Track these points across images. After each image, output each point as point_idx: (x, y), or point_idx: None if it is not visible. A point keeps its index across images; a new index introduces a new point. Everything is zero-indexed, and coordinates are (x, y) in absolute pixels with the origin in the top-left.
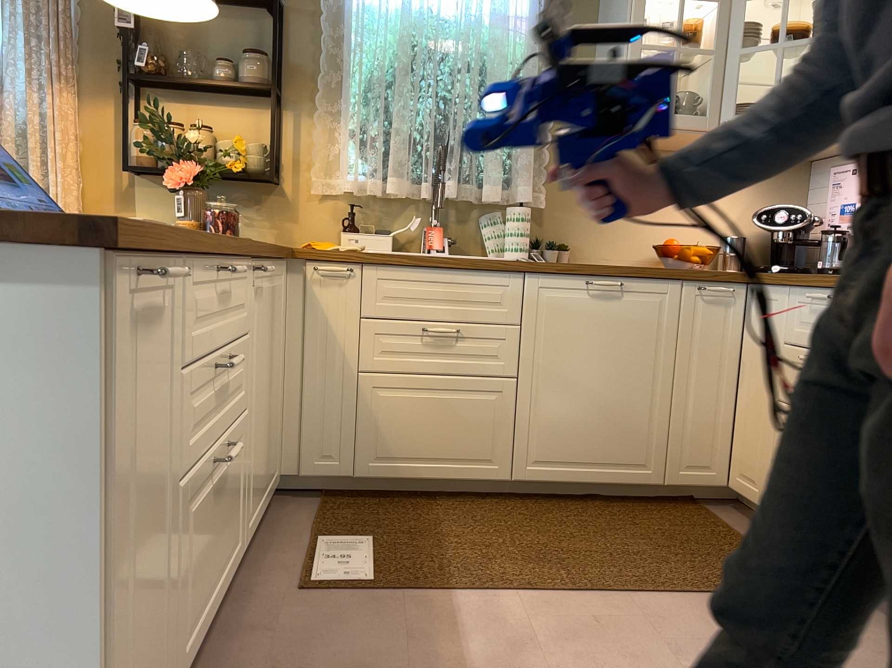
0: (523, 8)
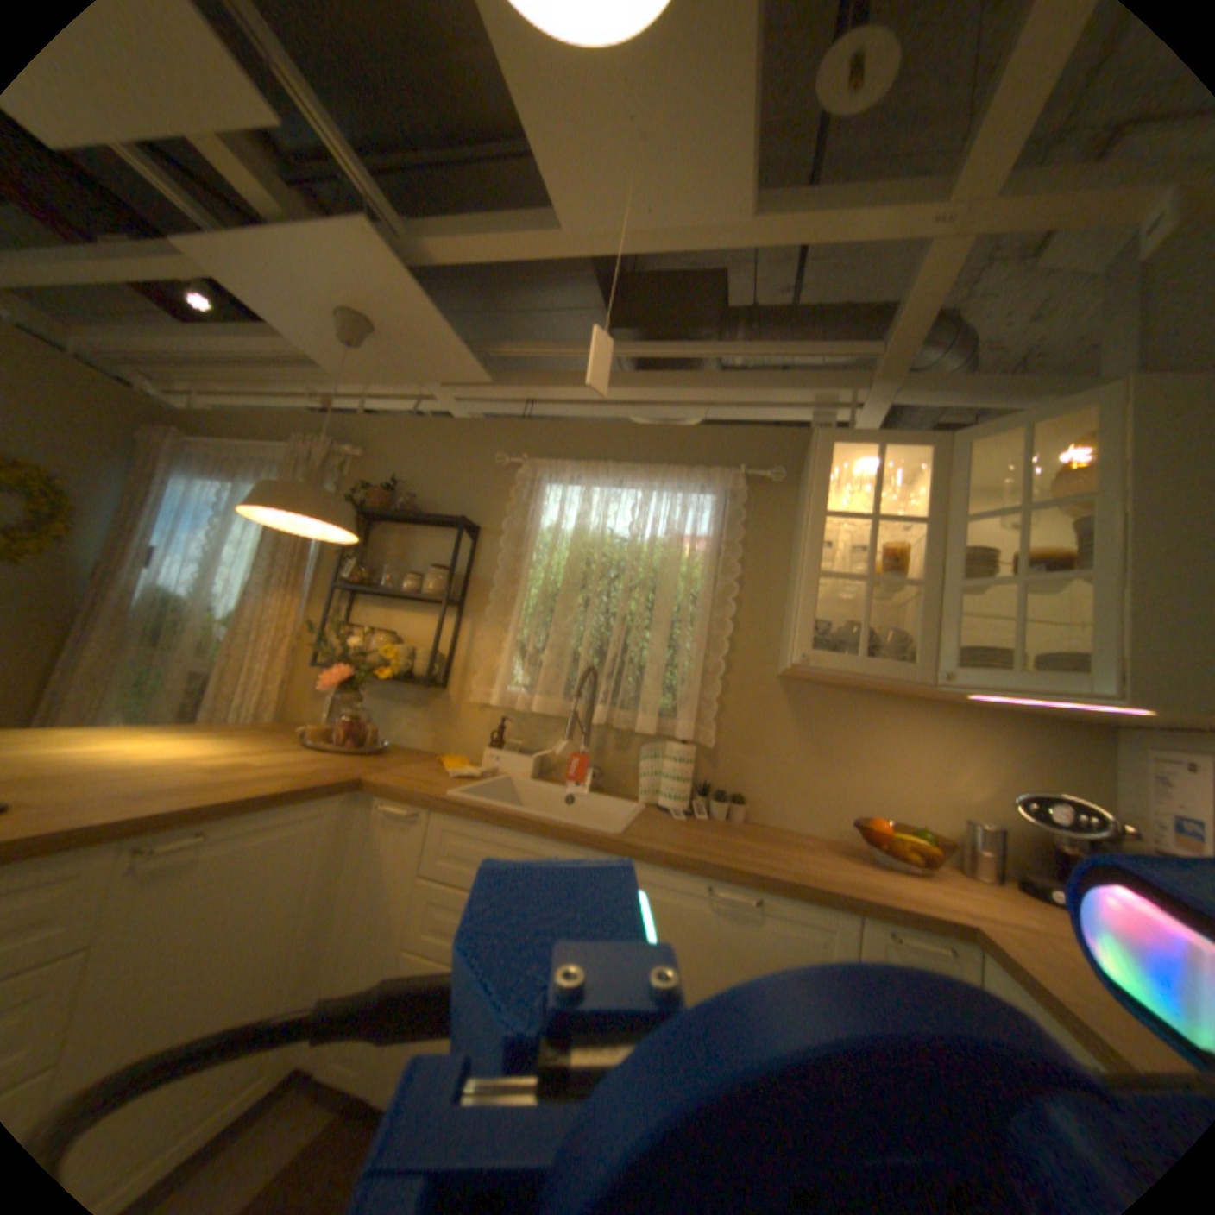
0: (705, 529)
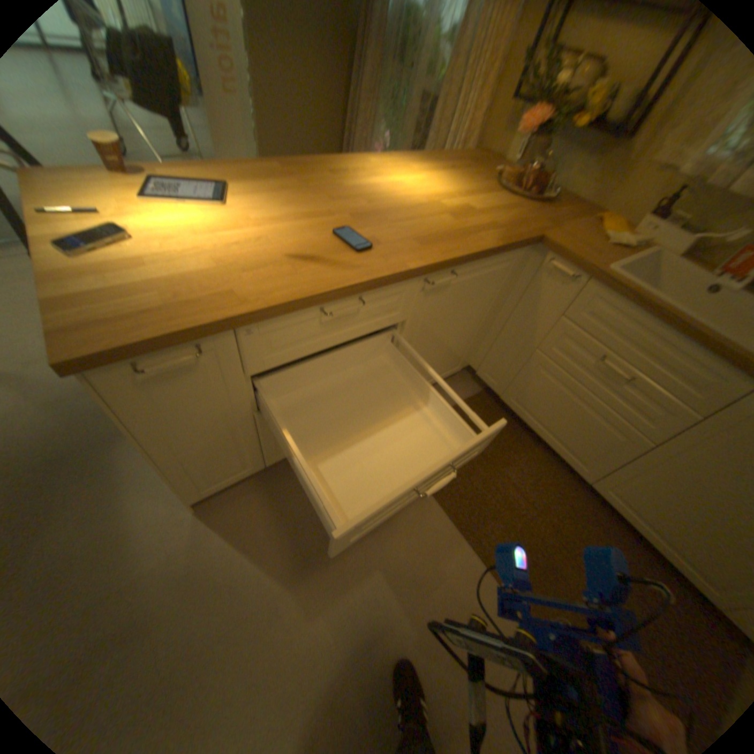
0: None
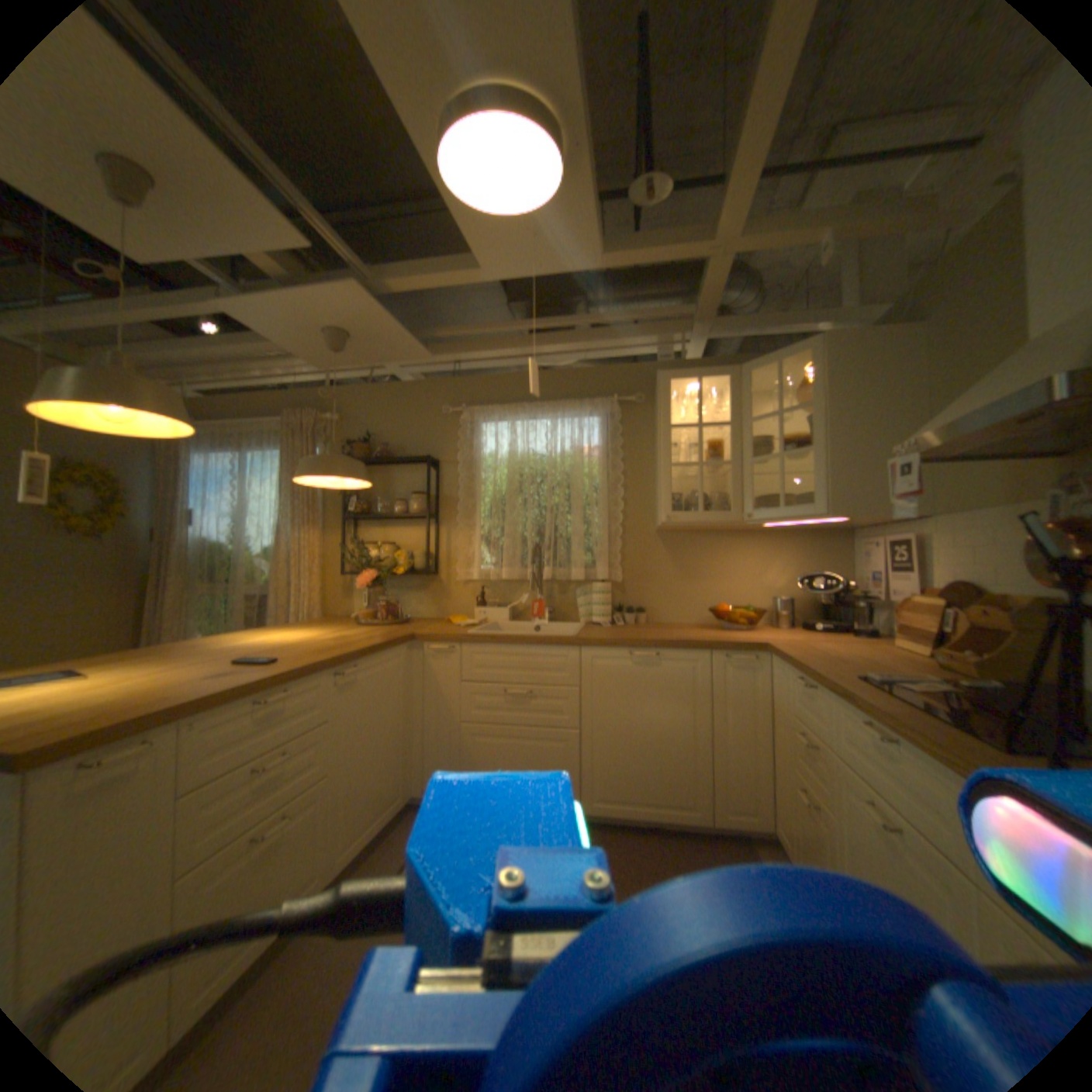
0: (595, 441)
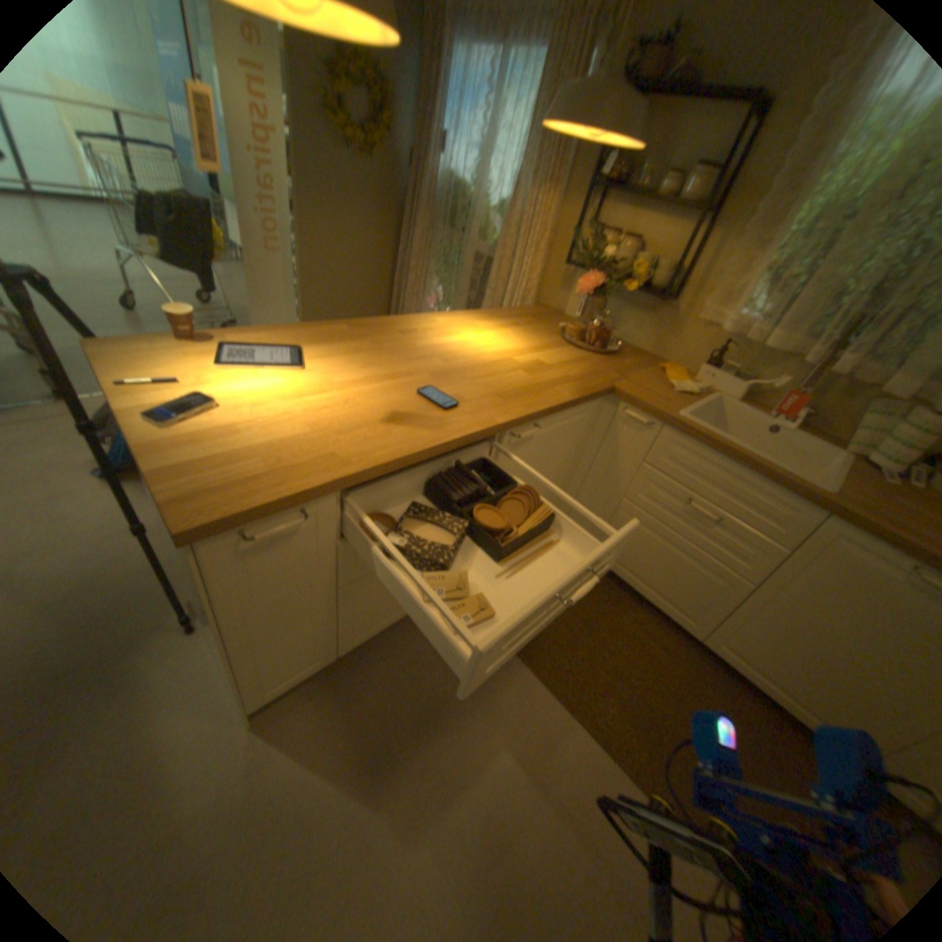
0: None
